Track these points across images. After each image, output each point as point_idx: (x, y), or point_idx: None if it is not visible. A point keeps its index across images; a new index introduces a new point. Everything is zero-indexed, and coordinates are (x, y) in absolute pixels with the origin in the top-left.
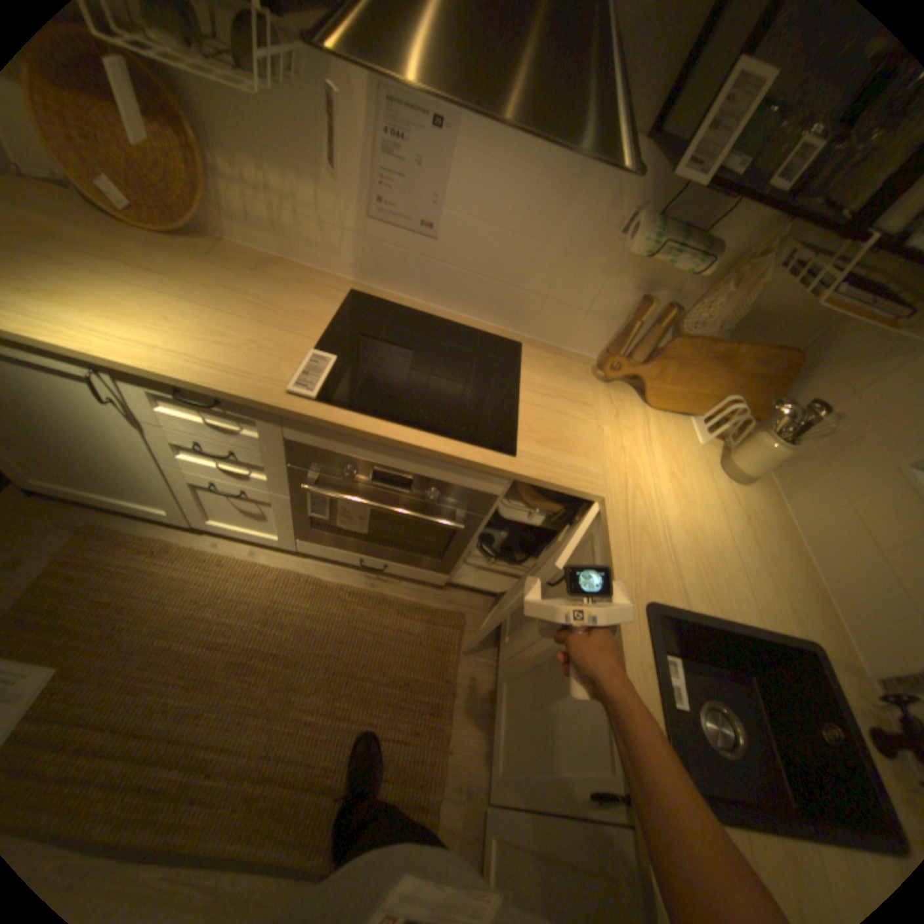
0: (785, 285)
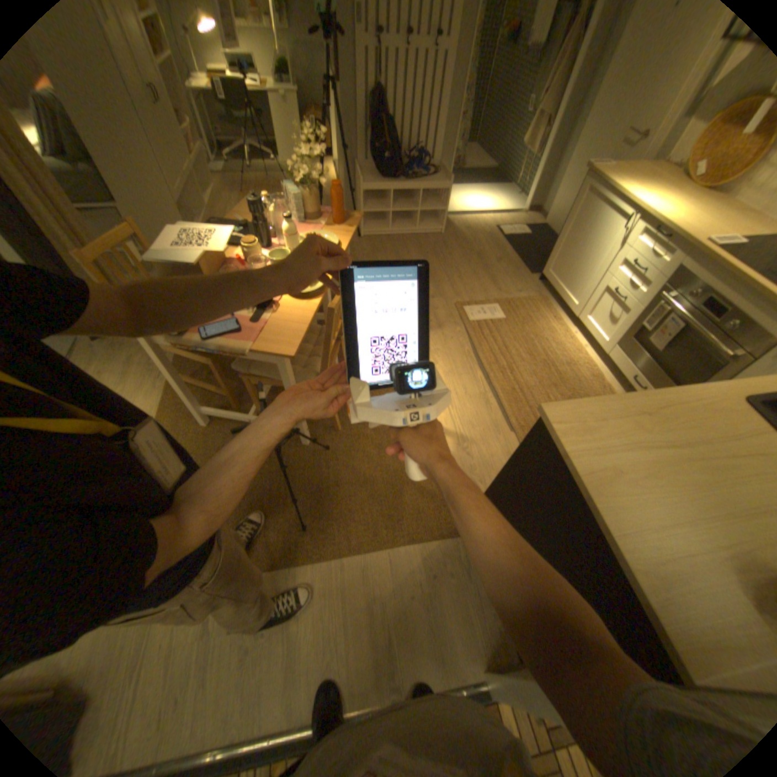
0: None
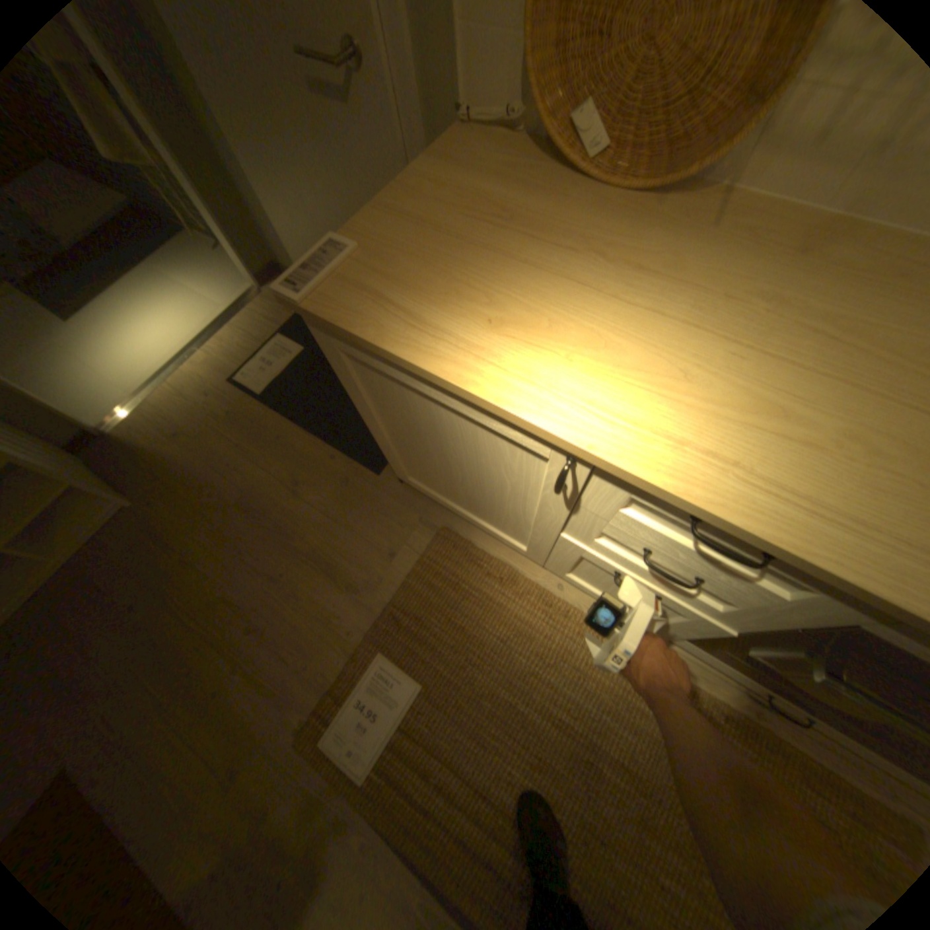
0: None
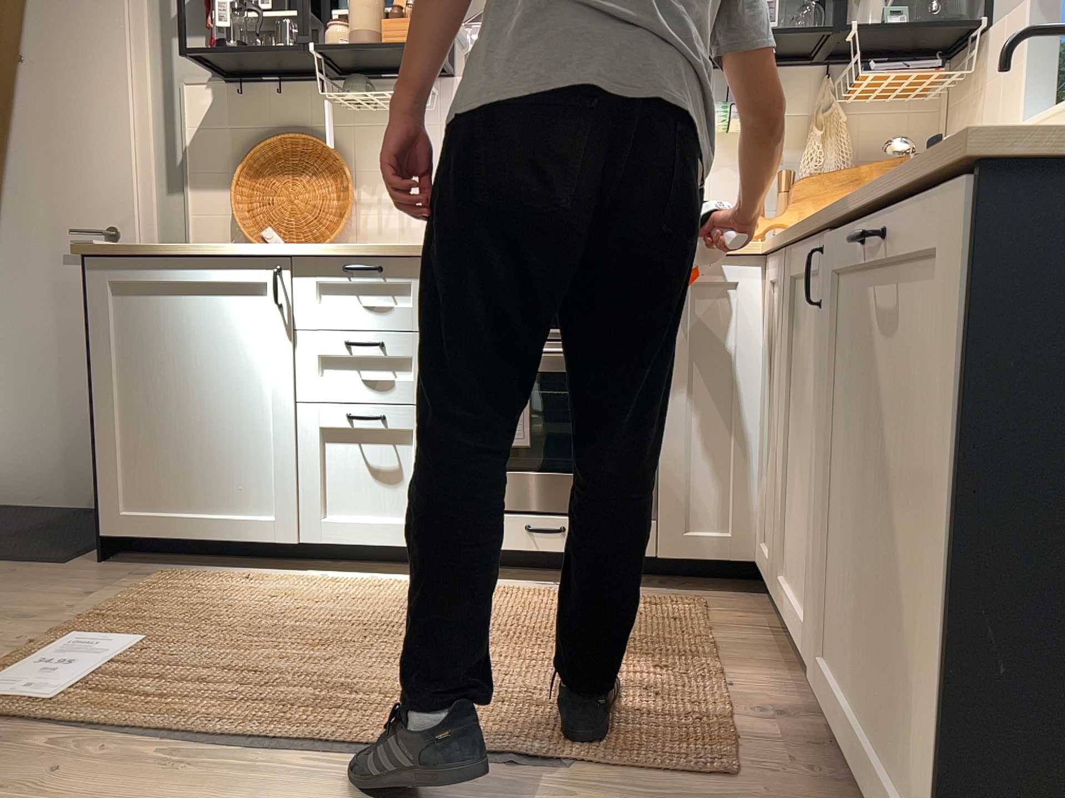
0: (866, 126)
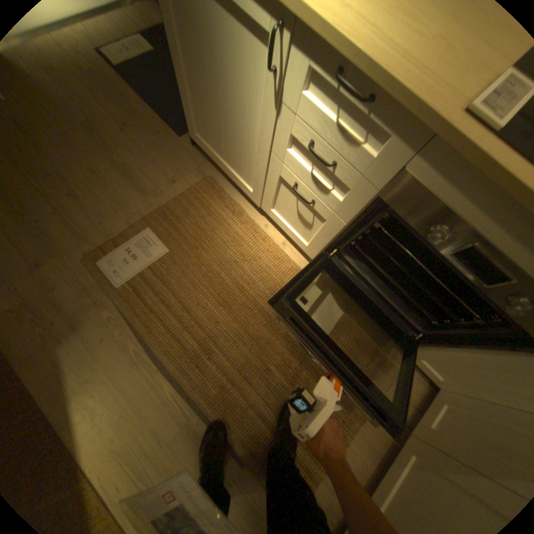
0: None
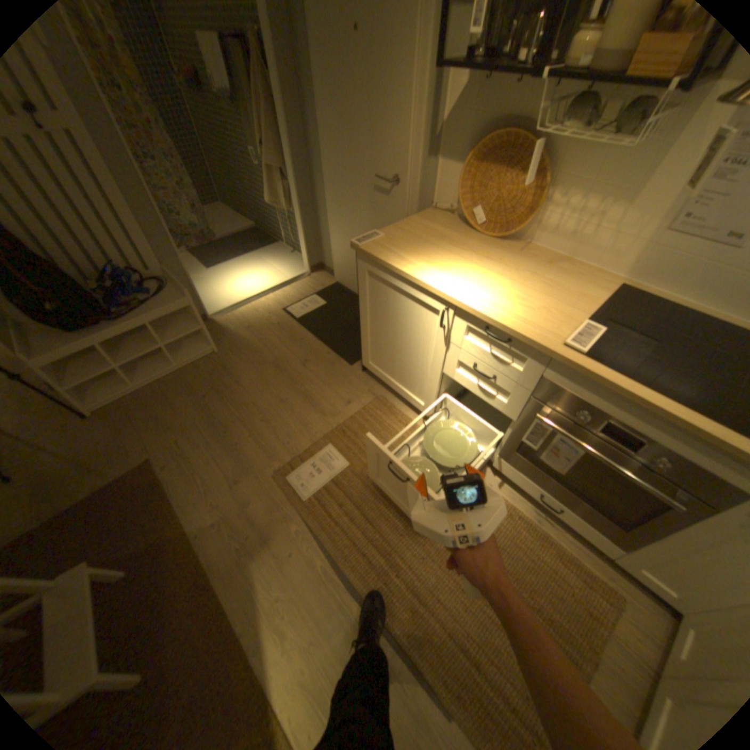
0: None
